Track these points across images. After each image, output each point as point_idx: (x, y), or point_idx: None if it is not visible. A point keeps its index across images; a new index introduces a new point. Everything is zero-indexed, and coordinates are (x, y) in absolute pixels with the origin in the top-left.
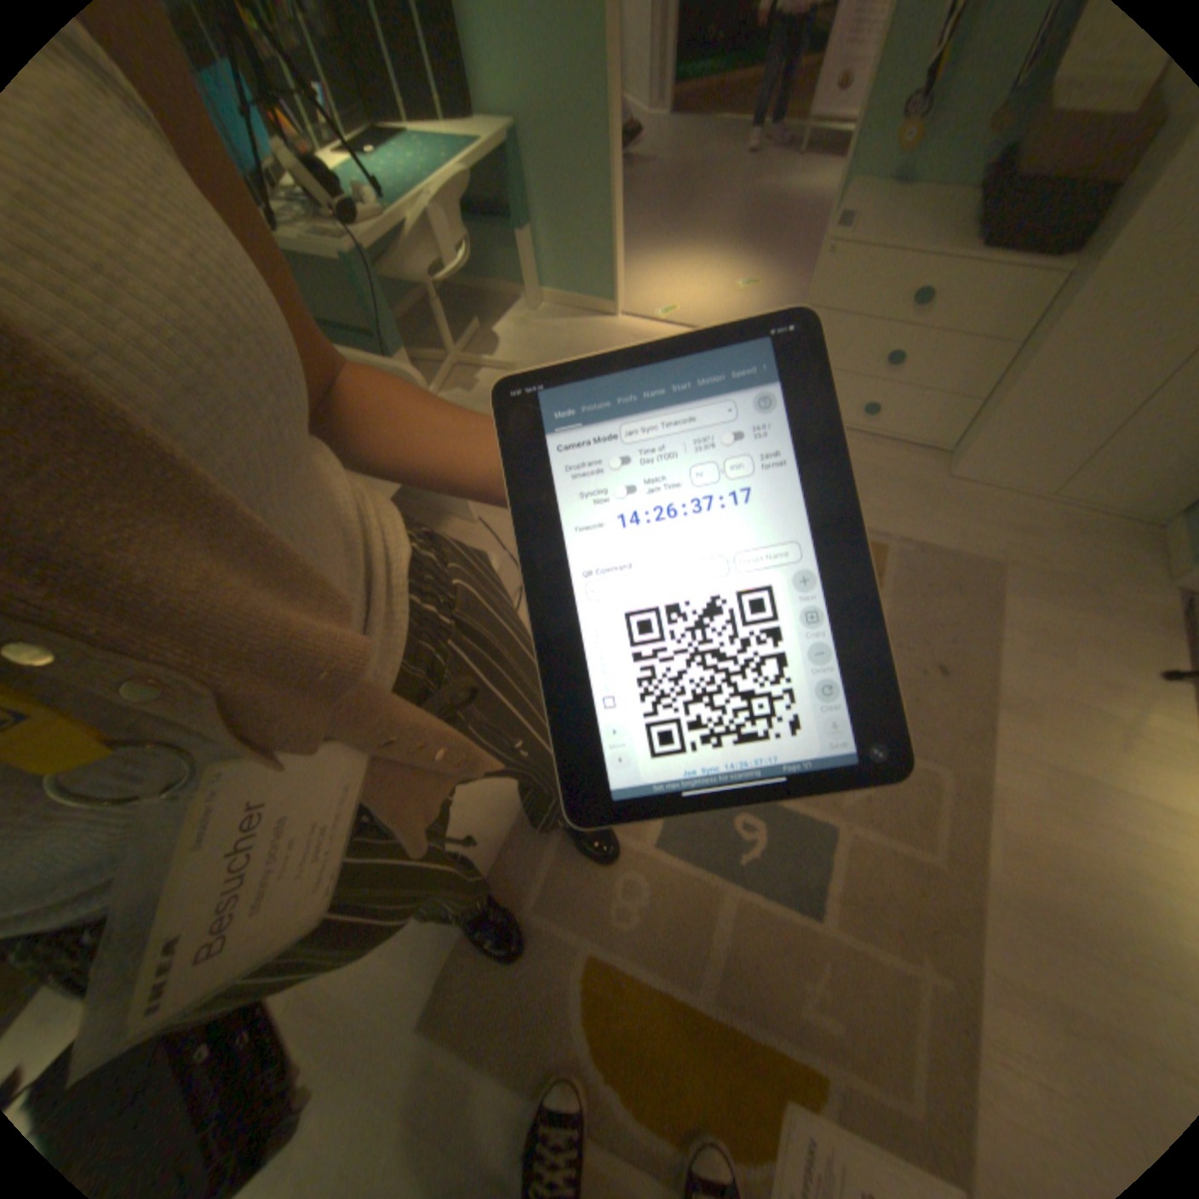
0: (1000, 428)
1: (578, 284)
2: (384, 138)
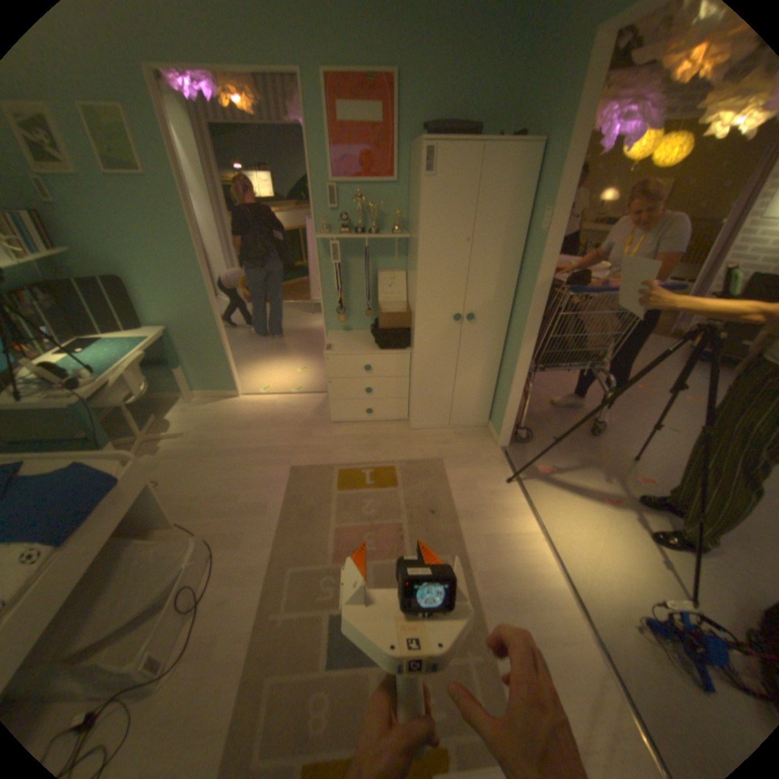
0: (416, 407)
1: (214, 386)
2: (87, 342)
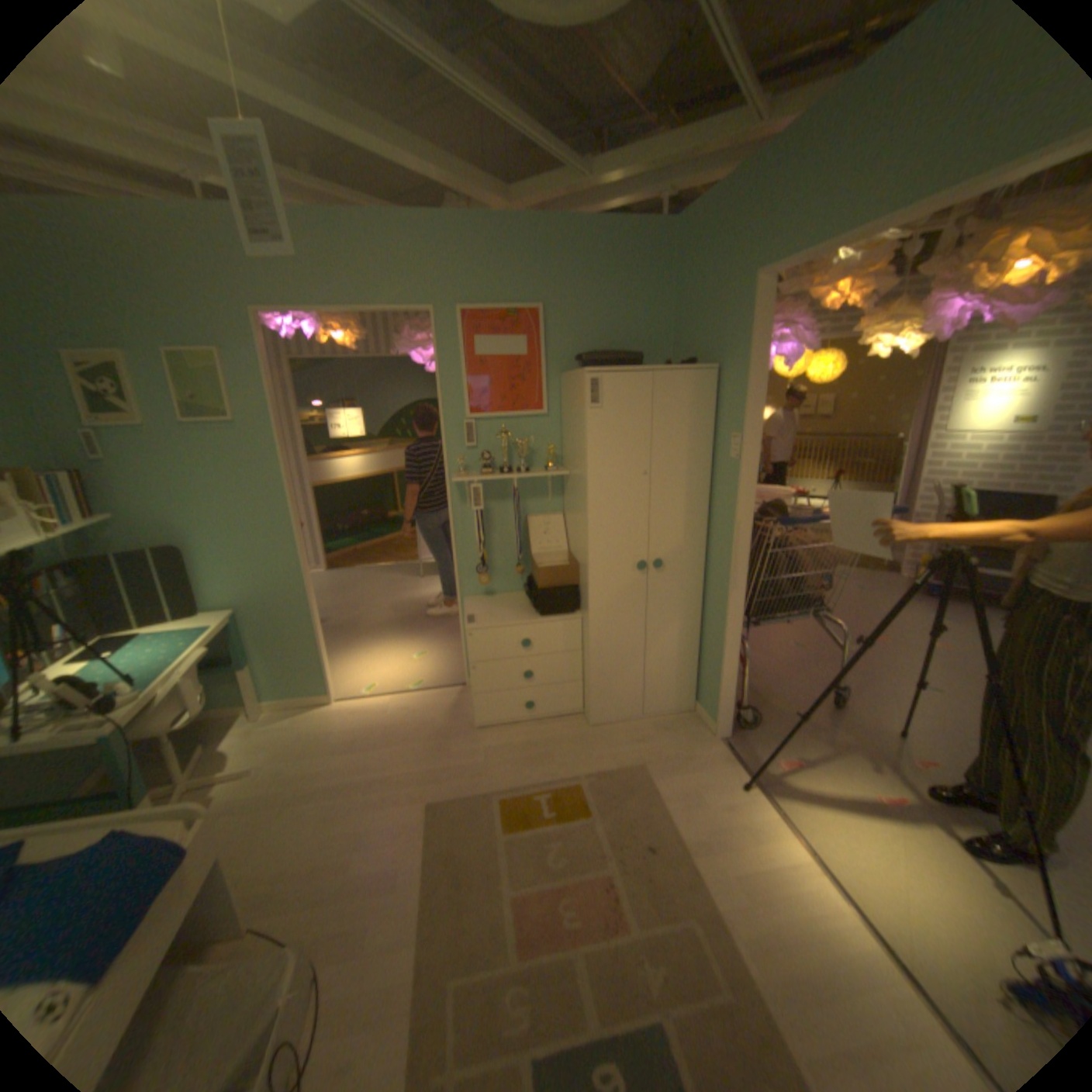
0: (597, 692)
1: (295, 692)
2: (116, 642)
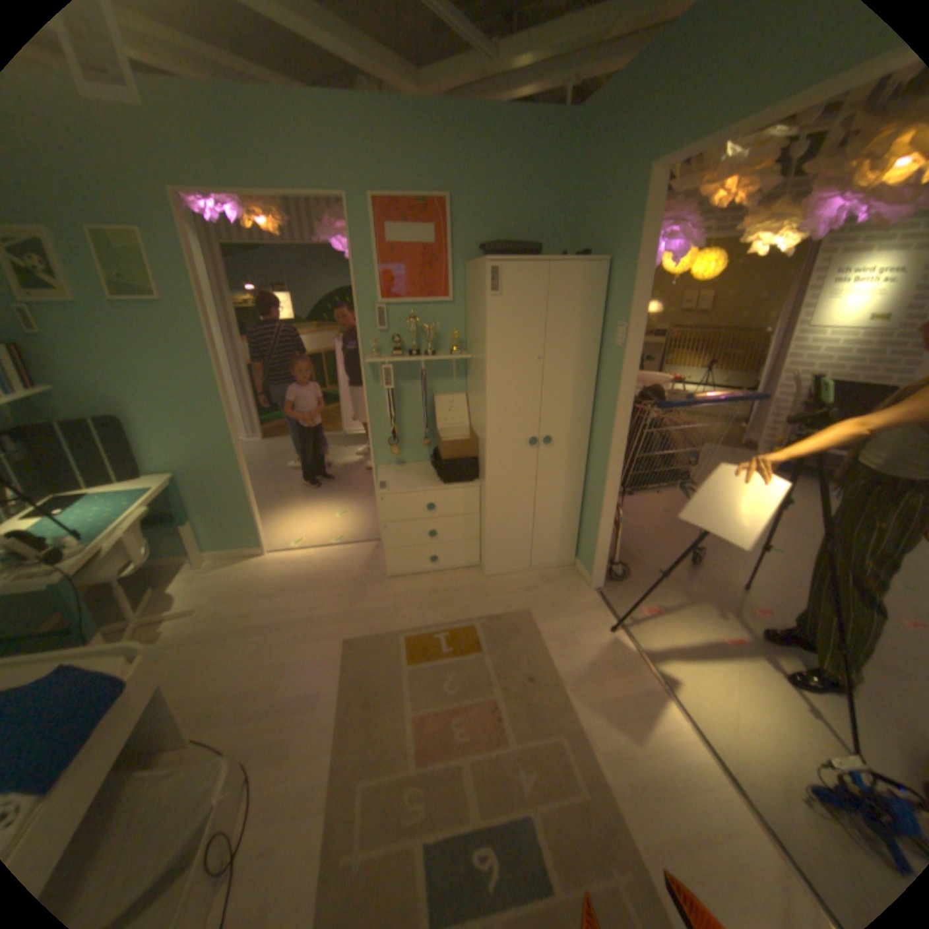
0: (491, 549)
1: (232, 544)
2: (67, 501)
